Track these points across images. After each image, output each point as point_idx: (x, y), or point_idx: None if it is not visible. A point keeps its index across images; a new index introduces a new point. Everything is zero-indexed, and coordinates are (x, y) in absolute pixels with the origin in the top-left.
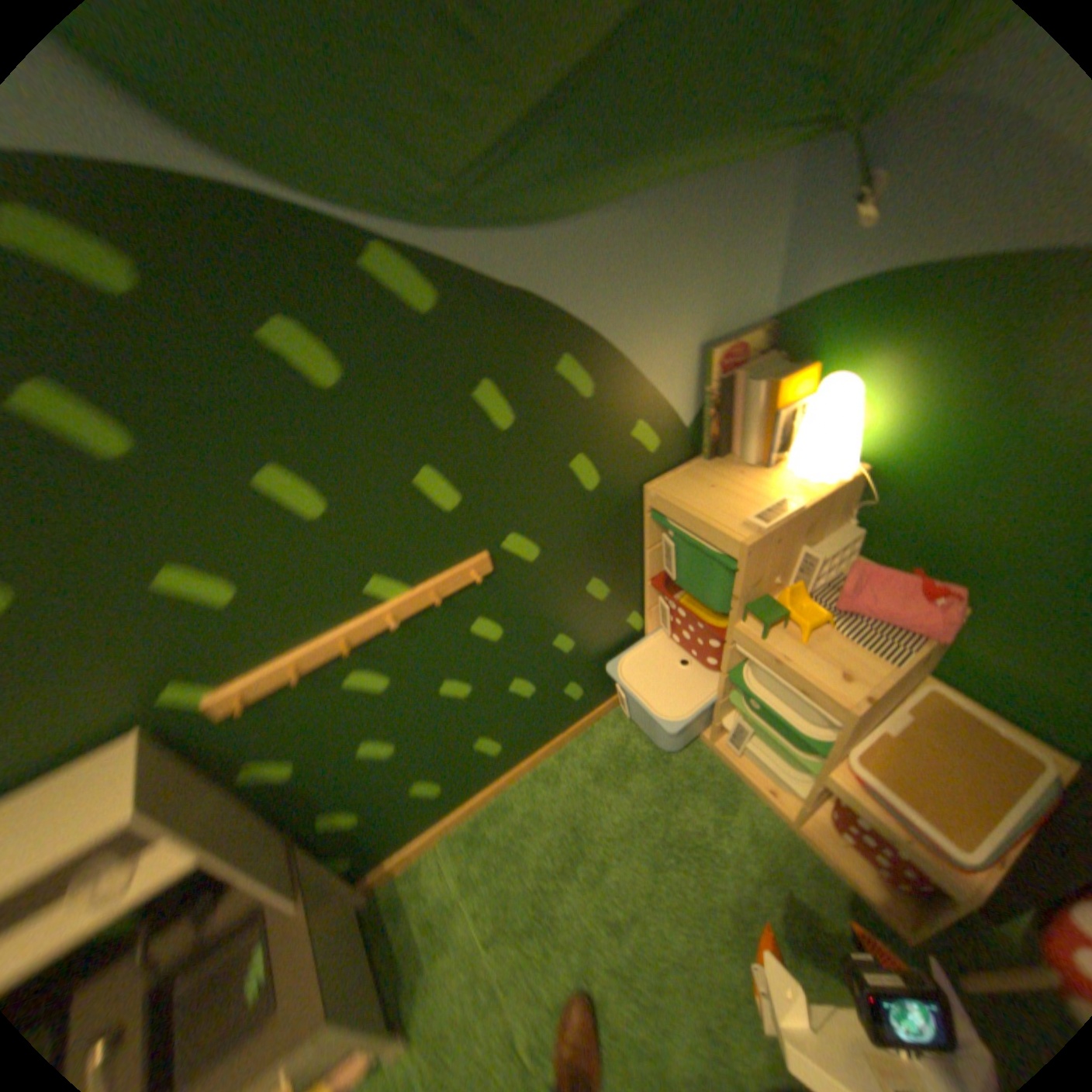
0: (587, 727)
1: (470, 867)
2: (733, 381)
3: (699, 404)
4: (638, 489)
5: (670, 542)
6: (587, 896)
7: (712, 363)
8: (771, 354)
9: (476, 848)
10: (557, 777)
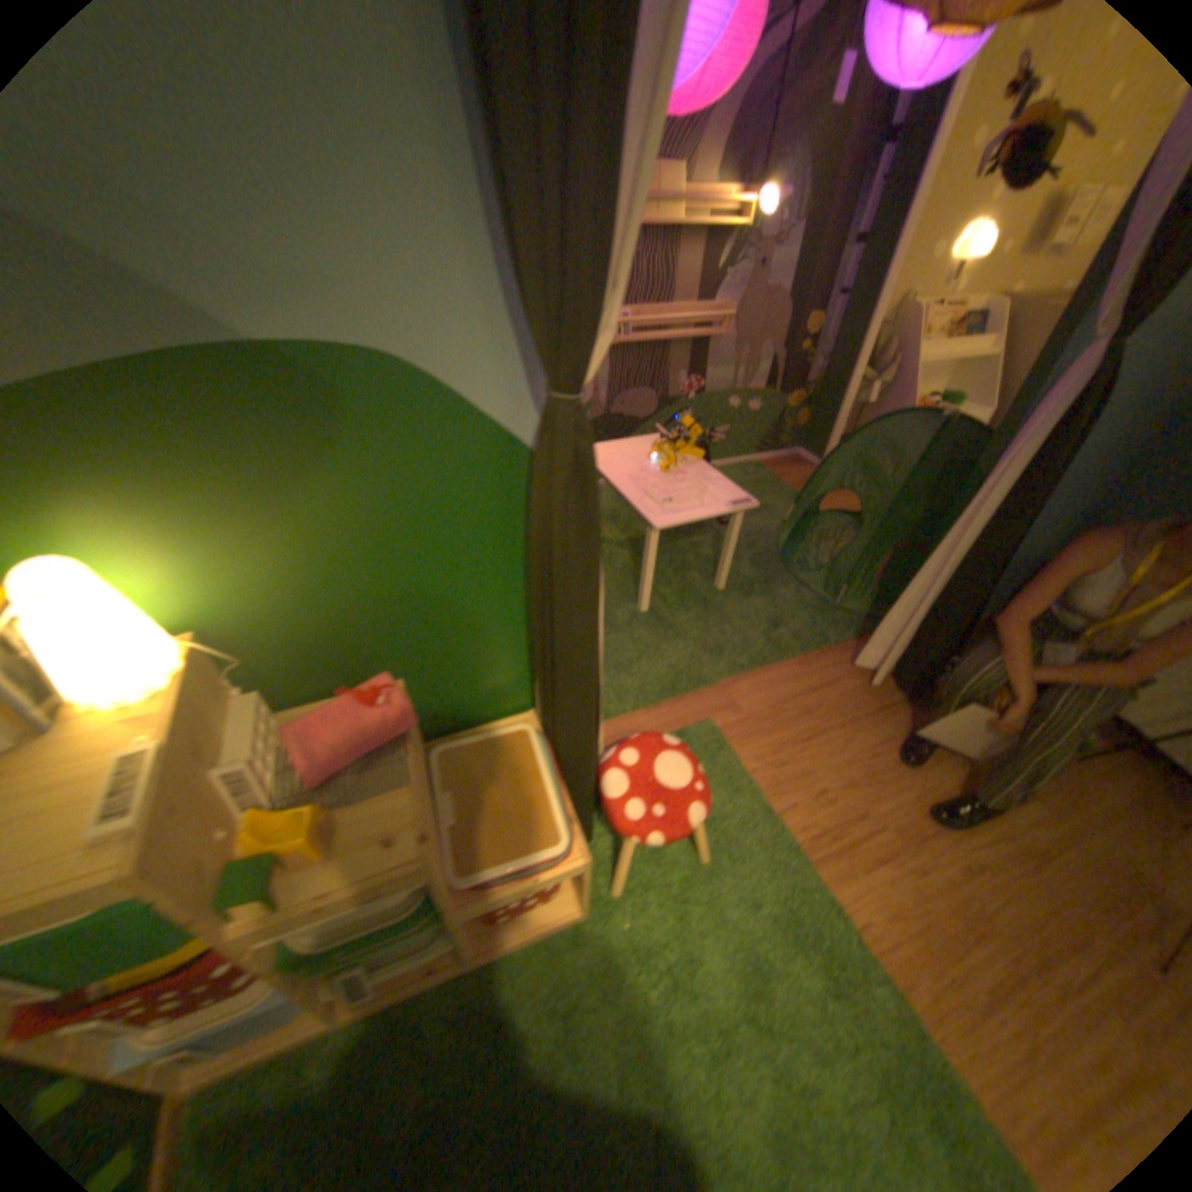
0: None
1: None
2: None
3: None
4: None
5: None
6: None
7: None
8: None
9: None
10: None
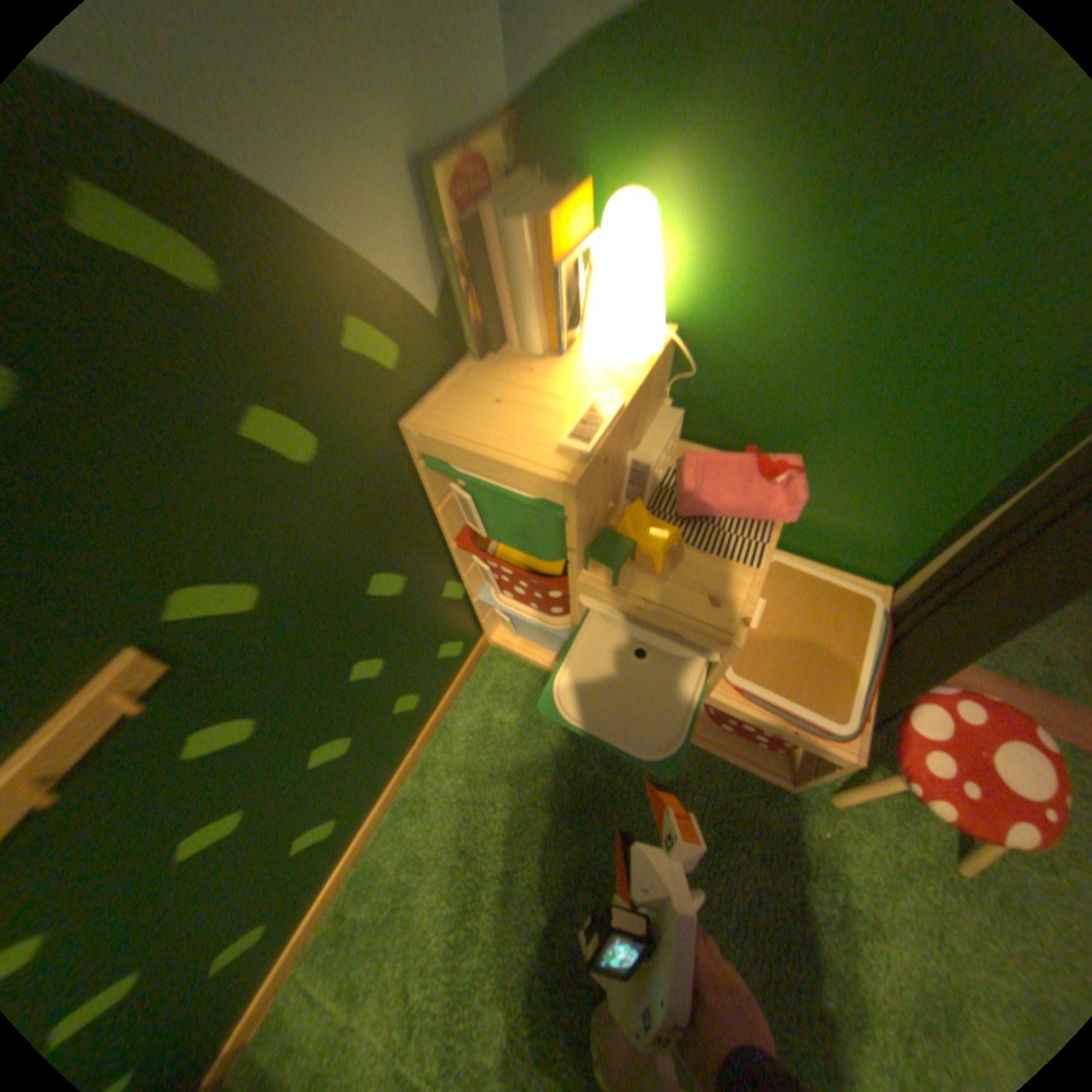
0: (439, 723)
1: (352, 970)
2: (480, 225)
3: (441, 273)
4: (392, 431)
5: (466, 499)
6: (502, 919)
7: (439, 194)
8: (522, 174)
9: (351, 942)
10: (423, 799)
